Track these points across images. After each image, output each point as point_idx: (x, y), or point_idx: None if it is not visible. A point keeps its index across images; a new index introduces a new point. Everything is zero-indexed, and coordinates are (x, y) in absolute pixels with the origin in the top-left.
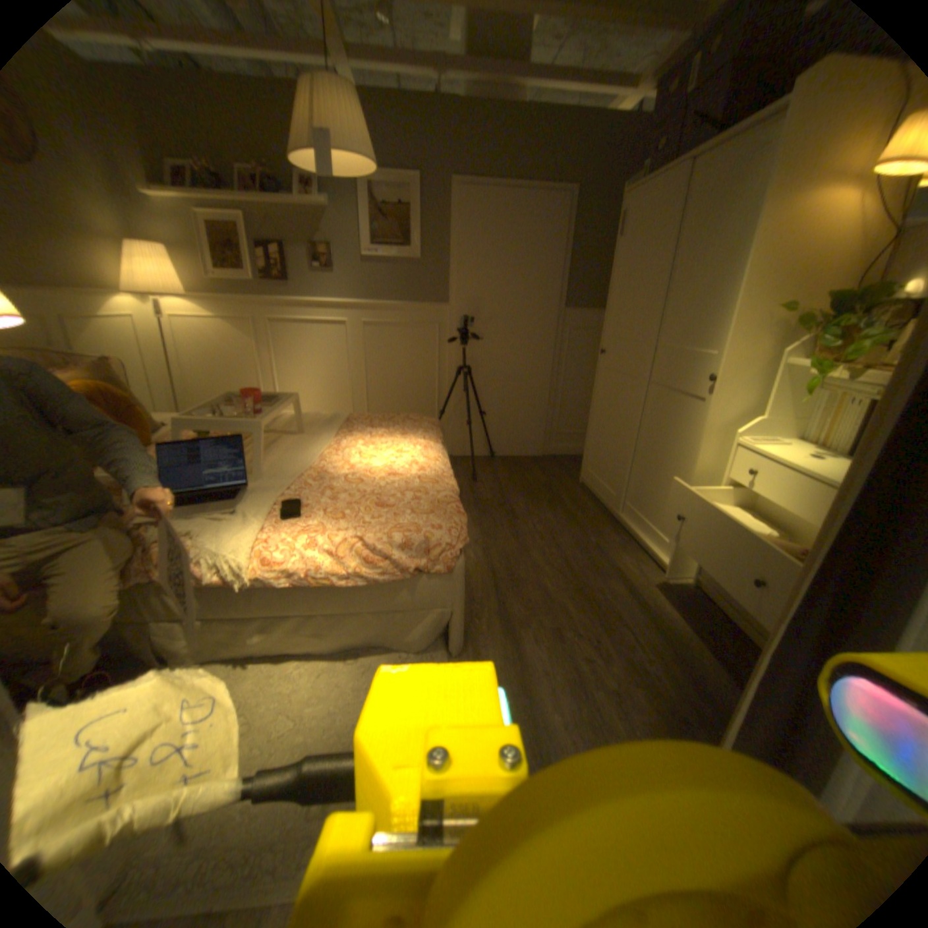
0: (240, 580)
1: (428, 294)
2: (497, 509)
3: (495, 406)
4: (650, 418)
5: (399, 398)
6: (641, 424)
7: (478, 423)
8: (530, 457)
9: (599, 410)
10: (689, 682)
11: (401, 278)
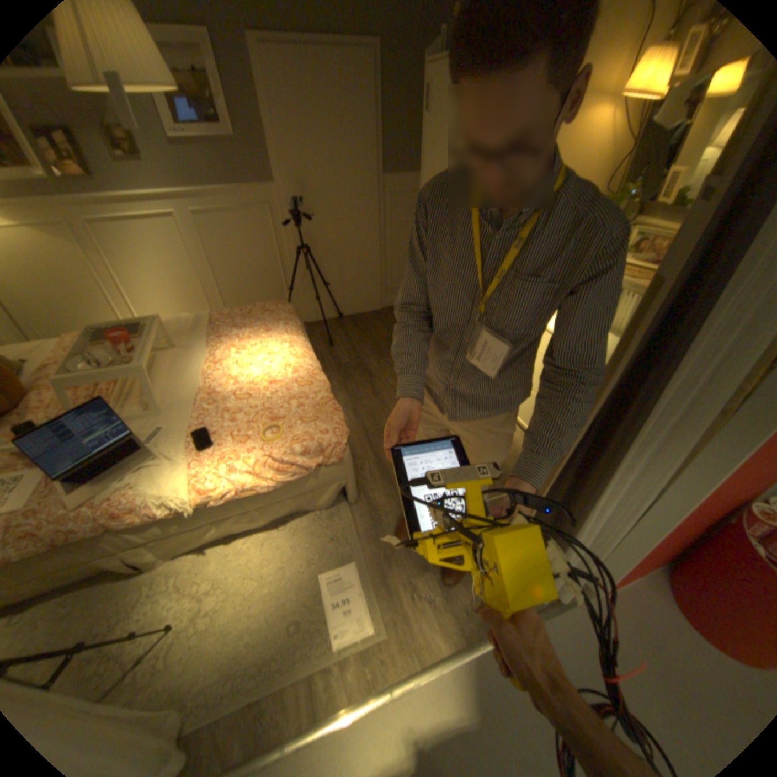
0: (185, 511)
1: (251, 175)
2: (356, 371)
3: (336, 275)
4: None
5: (248, 281)
6: None
7: (324, 292)
8: (372, 312)
9: None
10: None
11: (218, 160)
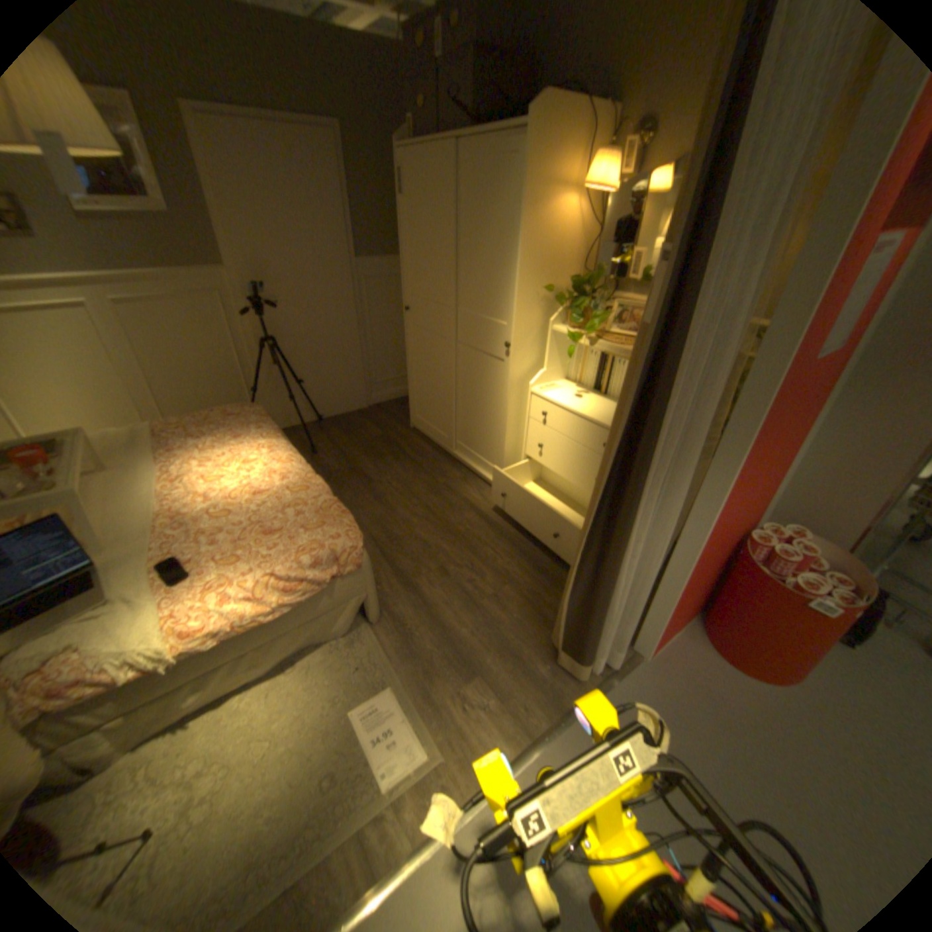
0: (163, 662)
1: (194, 257)
2: (351, 477)
3: (310, 371)
4: (463, 373)
5: (196, 383)
6: (457, 378)
7: (297, 391)
8: (358, 411)
9: (415, 363)
10: (532, 567)
11: (149, 240)
